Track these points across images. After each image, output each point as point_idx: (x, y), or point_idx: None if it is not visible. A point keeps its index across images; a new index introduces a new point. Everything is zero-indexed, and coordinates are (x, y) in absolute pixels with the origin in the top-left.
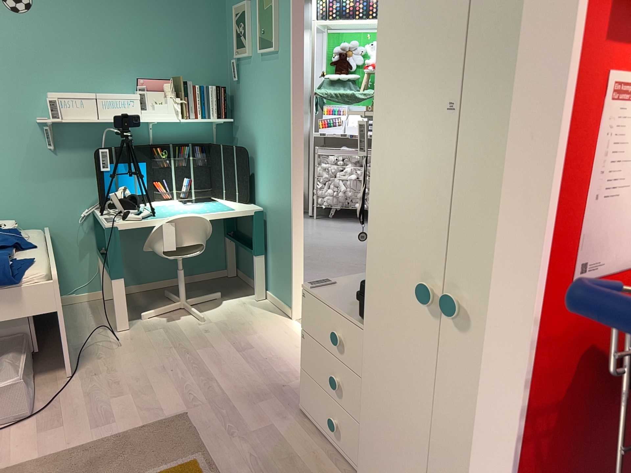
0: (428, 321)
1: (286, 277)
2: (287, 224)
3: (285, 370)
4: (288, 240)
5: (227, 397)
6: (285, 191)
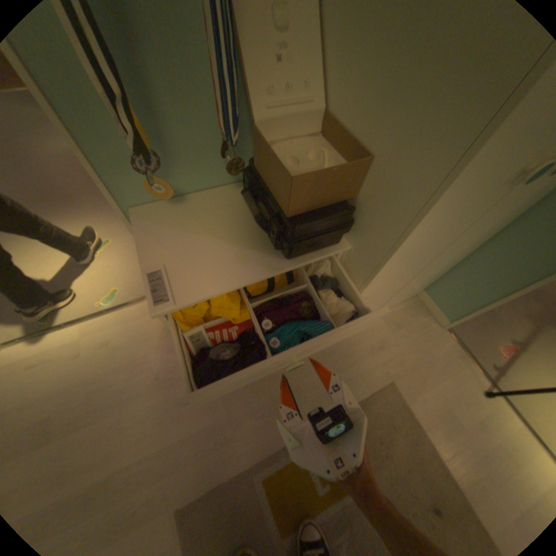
0: (498, 197)
1: None
2: None
3: (124, 375)
4: None
5: (156, 453)
6: None
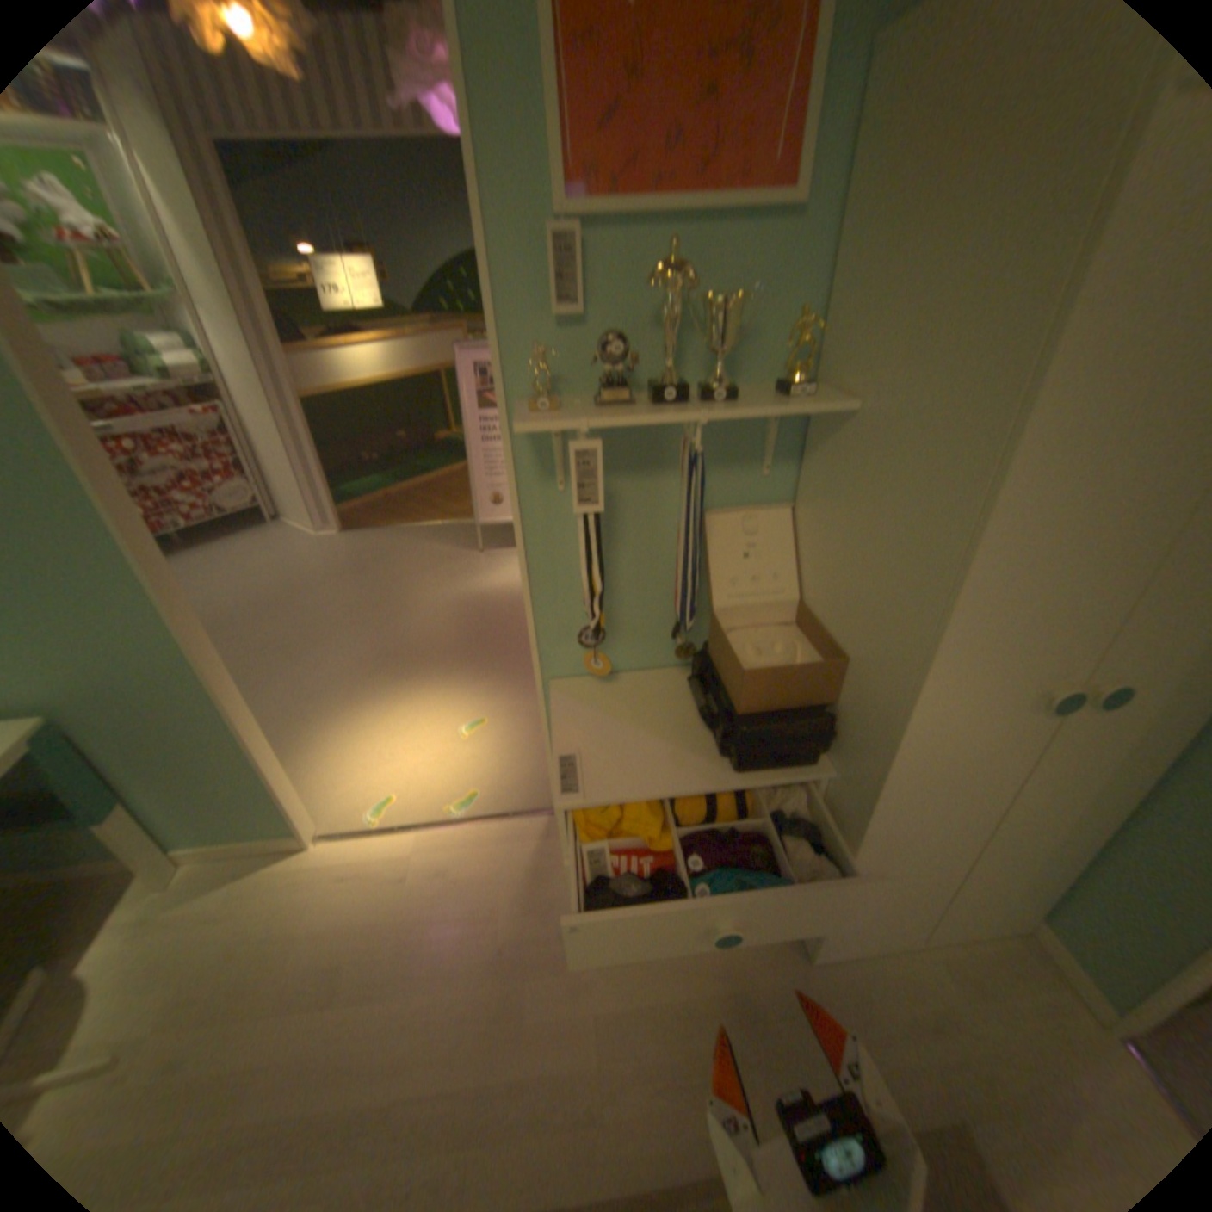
0: (1039, 730)
1: (243, 797)
2: (194, 708)
3: (455, 929)
4: (213, 736)
5: (470, 1090)
6: (141, 646)
